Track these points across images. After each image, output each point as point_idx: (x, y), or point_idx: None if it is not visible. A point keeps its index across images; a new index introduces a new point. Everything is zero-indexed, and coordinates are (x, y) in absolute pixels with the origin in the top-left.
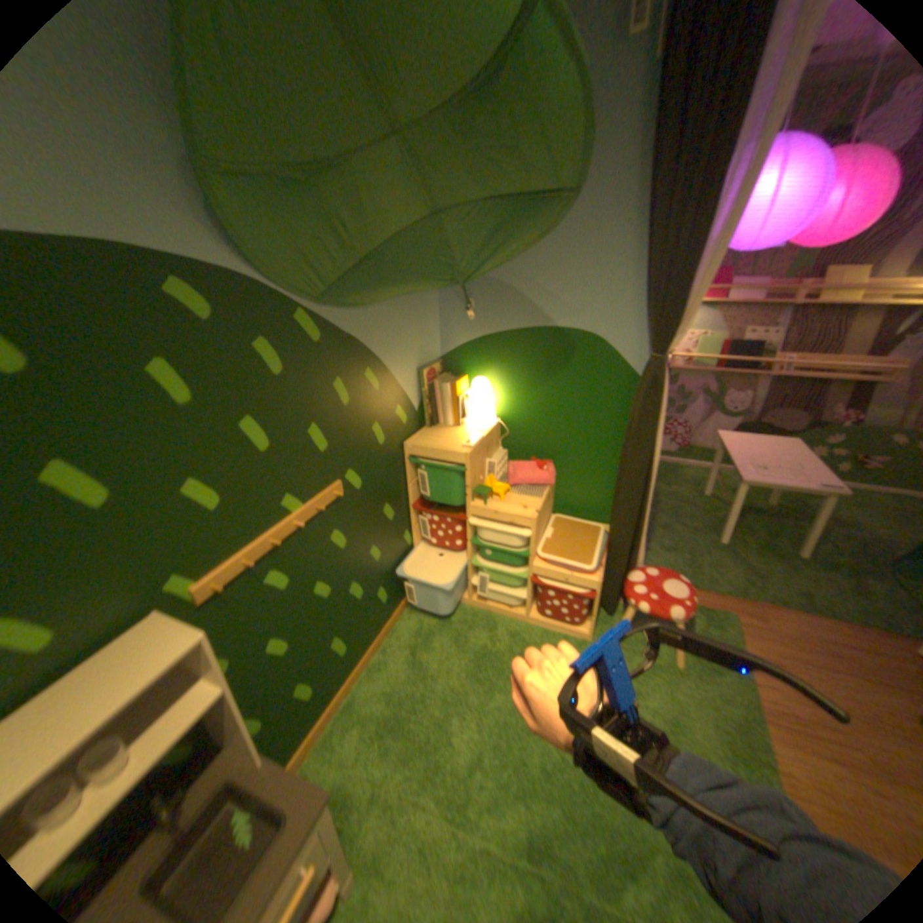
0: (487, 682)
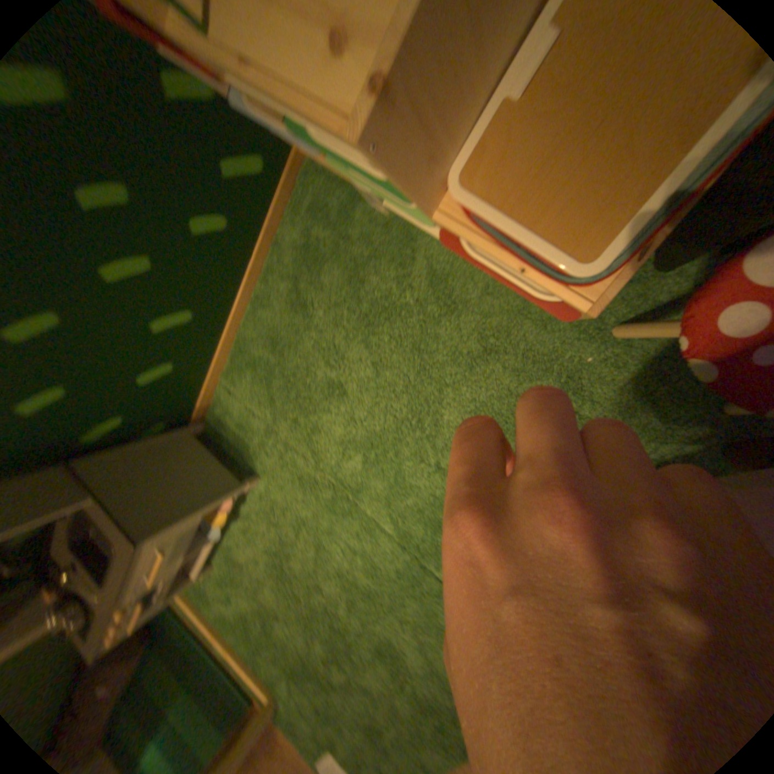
0: (383, 351)
